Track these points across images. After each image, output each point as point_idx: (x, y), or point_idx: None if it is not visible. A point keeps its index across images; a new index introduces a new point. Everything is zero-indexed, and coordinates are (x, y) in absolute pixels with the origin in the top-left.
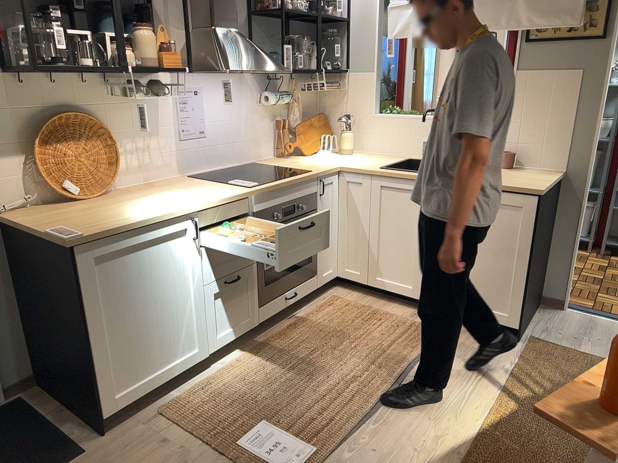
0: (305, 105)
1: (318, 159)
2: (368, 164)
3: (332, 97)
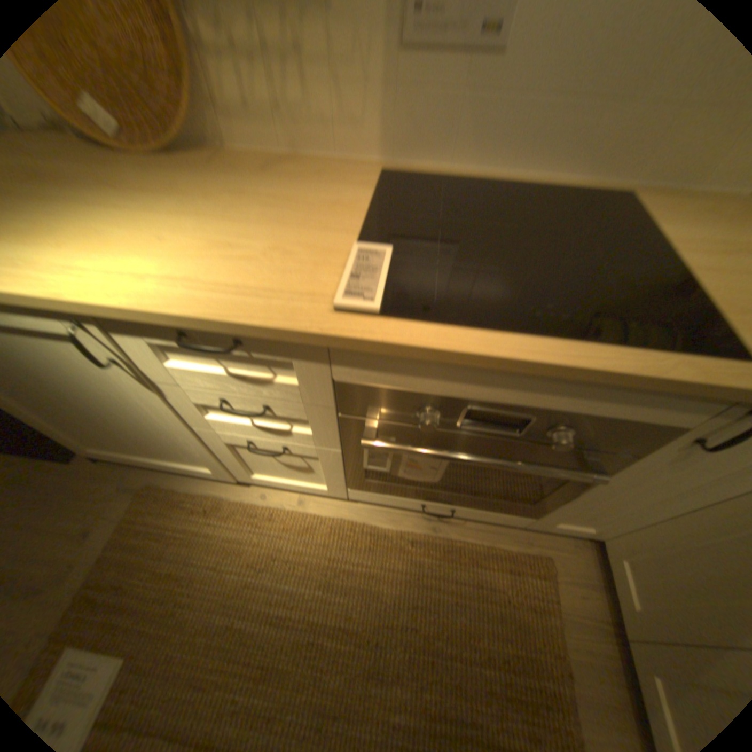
0: None
1: None
2: None
3: None
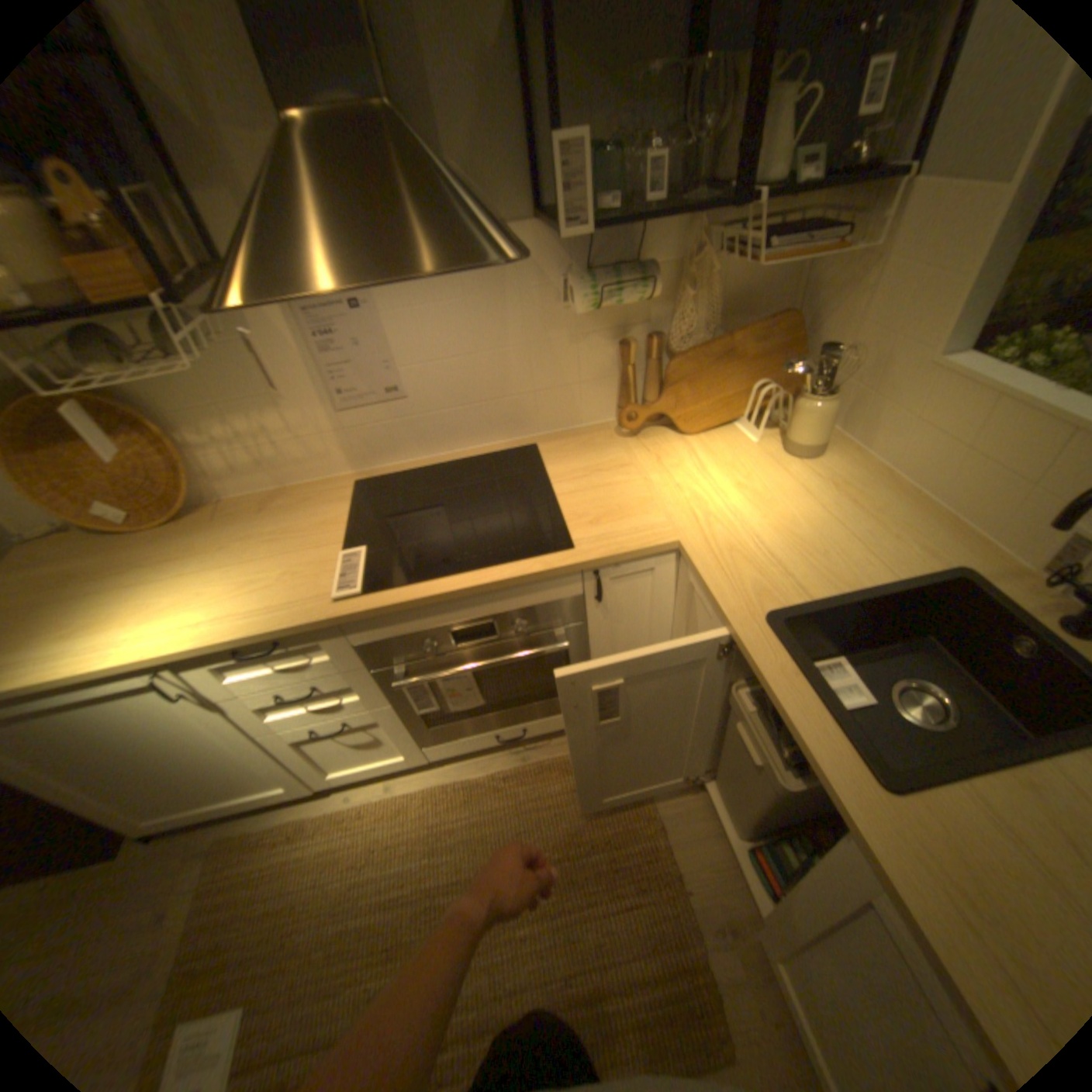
0: (746, 280)
1: (688, 464)
2: (763, 563)
3: (842, 260)
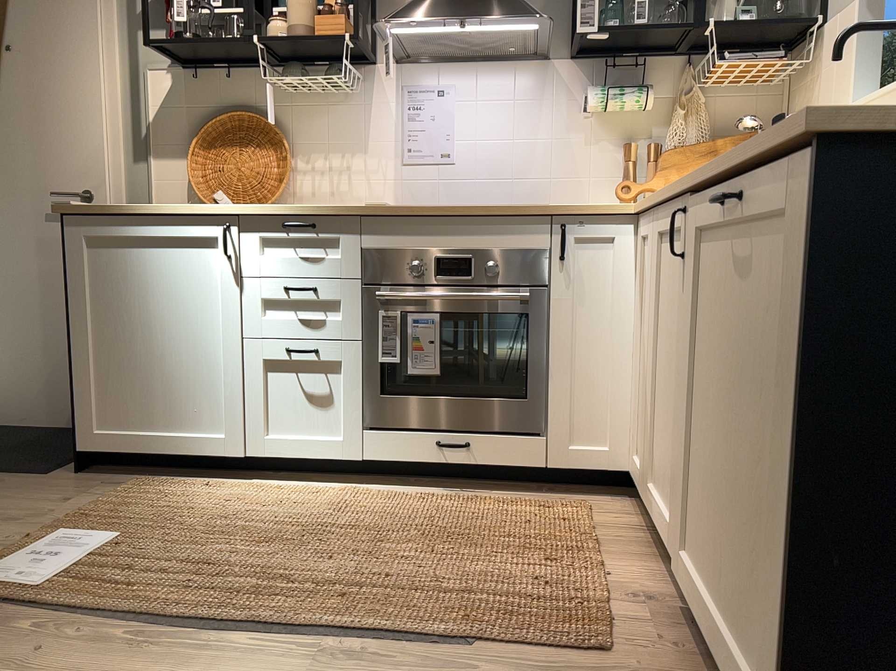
0: (729, 120)
1: None
2: None
3: (798, 97)
